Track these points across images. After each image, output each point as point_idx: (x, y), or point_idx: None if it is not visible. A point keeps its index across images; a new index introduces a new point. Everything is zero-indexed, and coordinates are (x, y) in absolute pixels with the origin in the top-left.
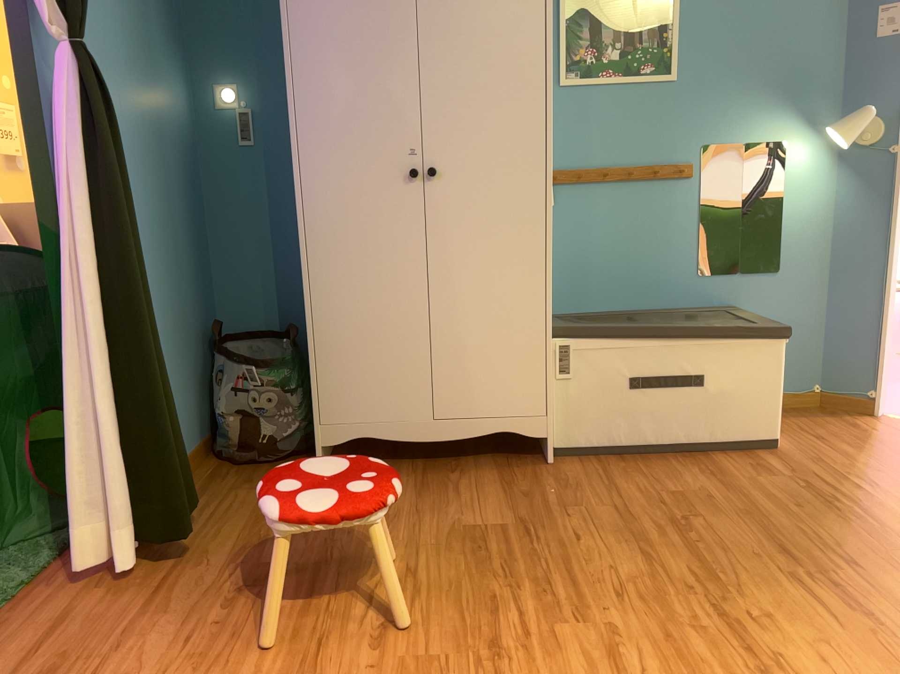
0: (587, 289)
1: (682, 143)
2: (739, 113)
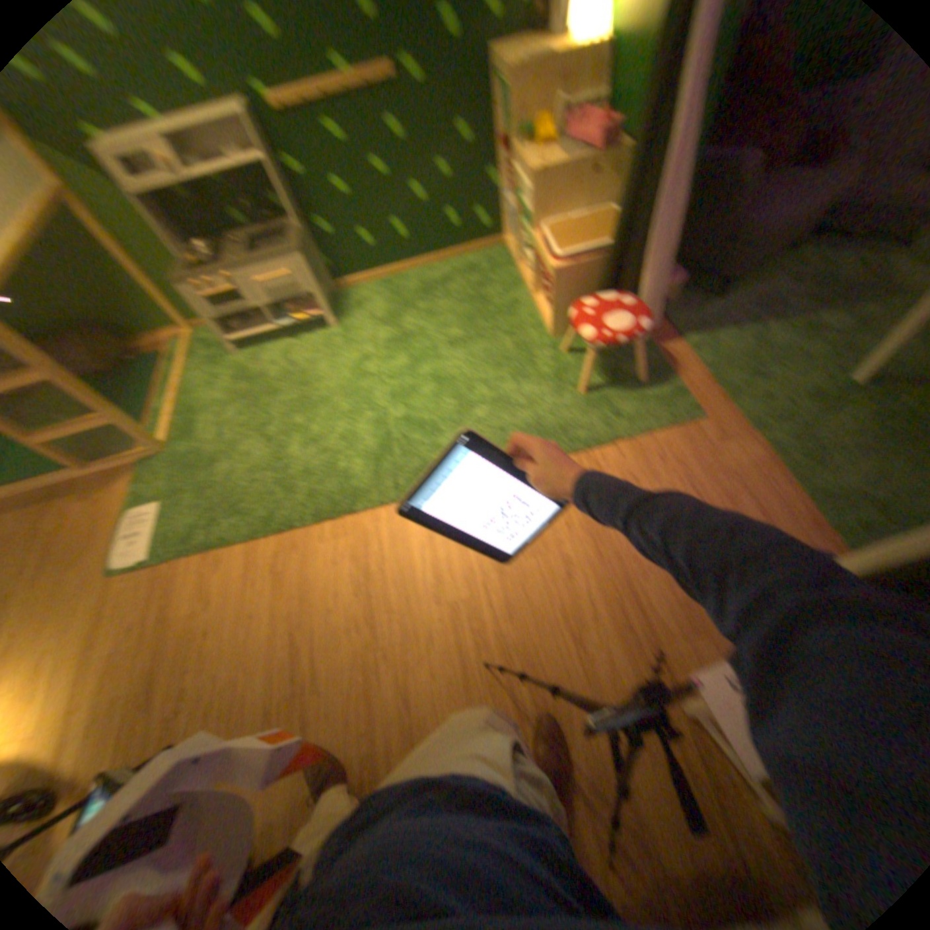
0: None
1: None
2: None
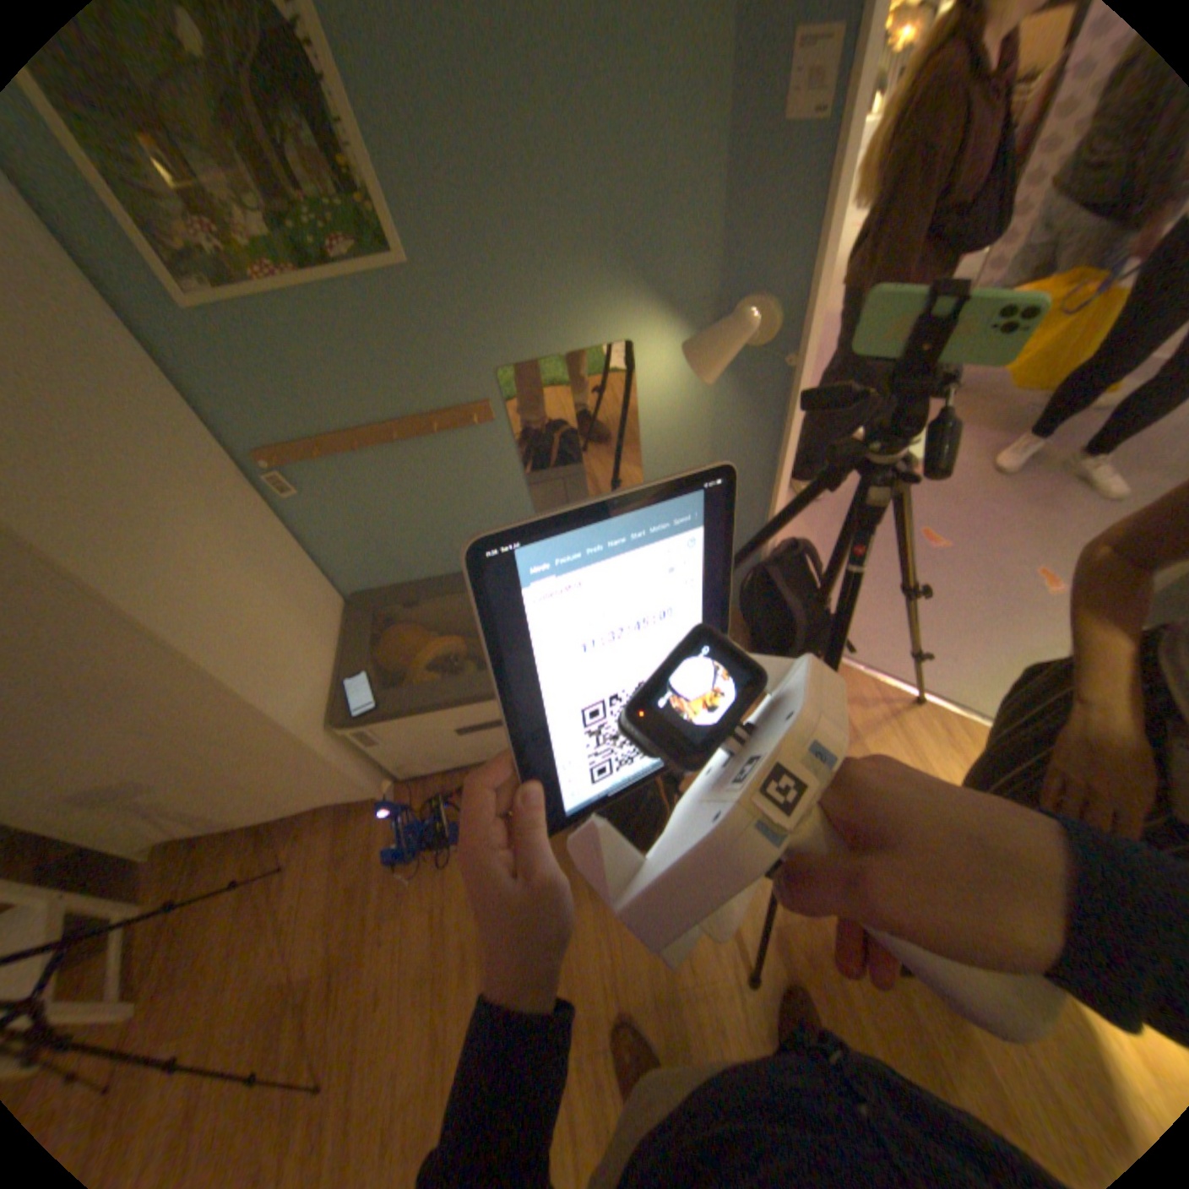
0: (406, 568)
1: (463, 372)
2: (547, 306)
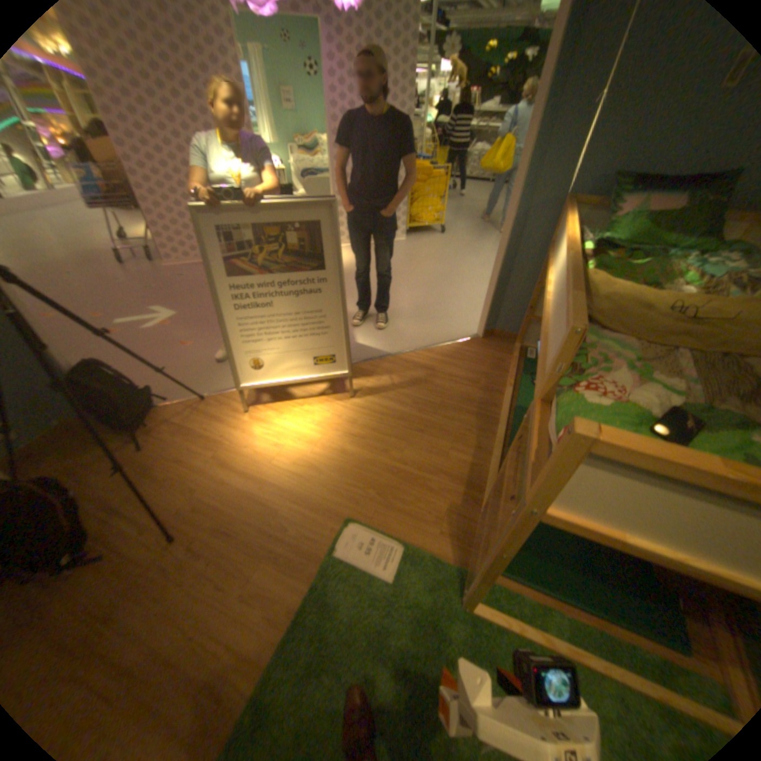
0: None
1: None
2: None
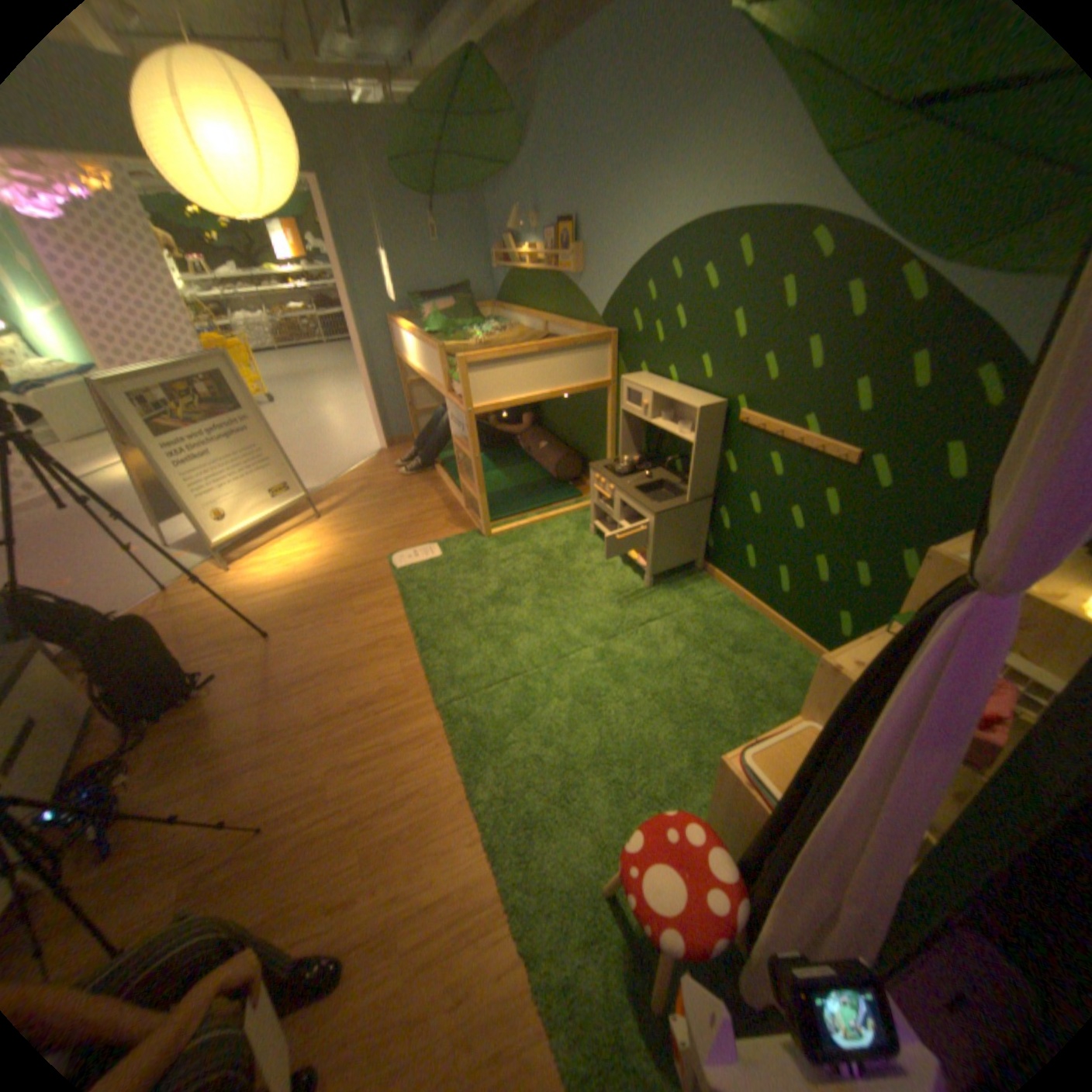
0: None
1: None
2: None
